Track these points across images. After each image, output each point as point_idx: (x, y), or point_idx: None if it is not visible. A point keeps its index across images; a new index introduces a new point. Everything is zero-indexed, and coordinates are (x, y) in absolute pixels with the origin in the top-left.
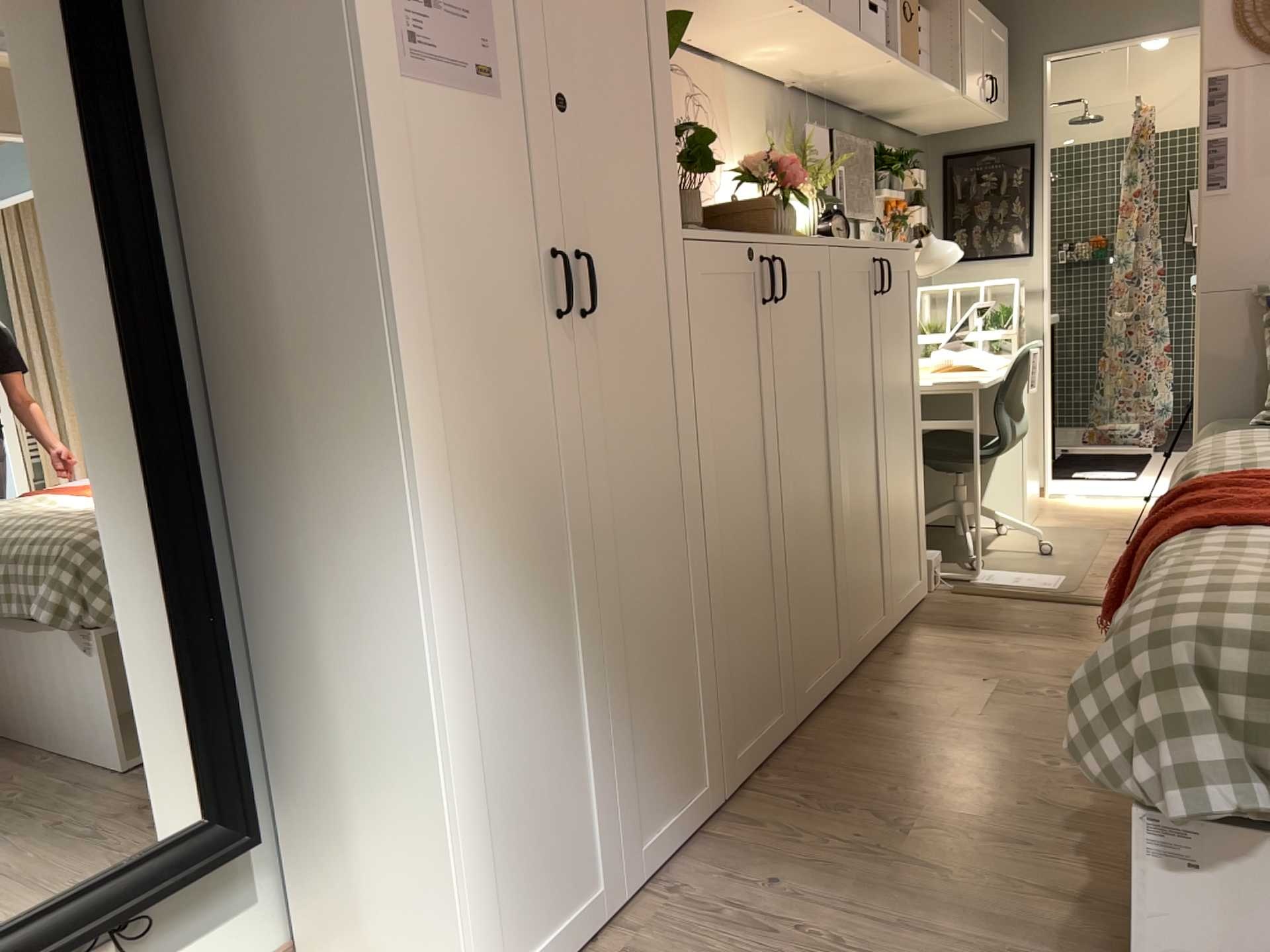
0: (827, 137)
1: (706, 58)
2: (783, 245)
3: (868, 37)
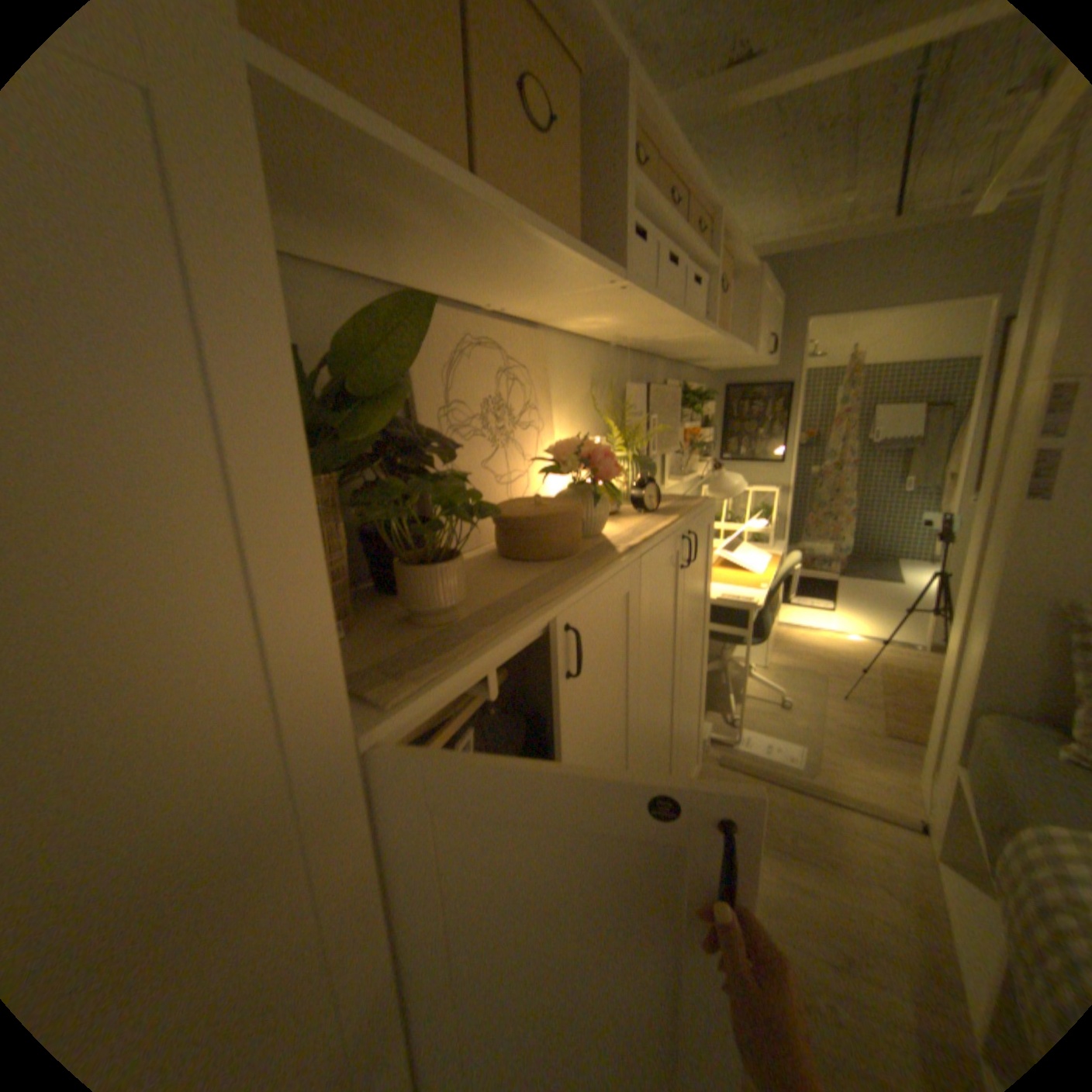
0: (645, 383)
1: (528, 323)
2: (580, 600)
3: (693, 310)
